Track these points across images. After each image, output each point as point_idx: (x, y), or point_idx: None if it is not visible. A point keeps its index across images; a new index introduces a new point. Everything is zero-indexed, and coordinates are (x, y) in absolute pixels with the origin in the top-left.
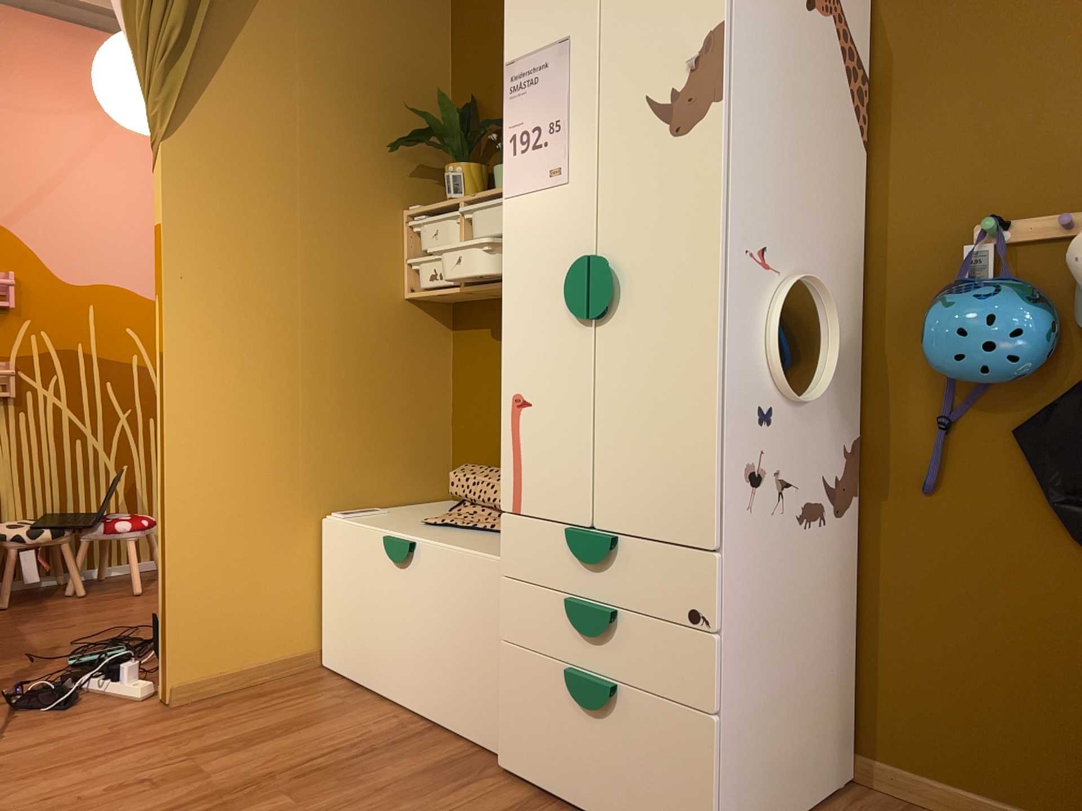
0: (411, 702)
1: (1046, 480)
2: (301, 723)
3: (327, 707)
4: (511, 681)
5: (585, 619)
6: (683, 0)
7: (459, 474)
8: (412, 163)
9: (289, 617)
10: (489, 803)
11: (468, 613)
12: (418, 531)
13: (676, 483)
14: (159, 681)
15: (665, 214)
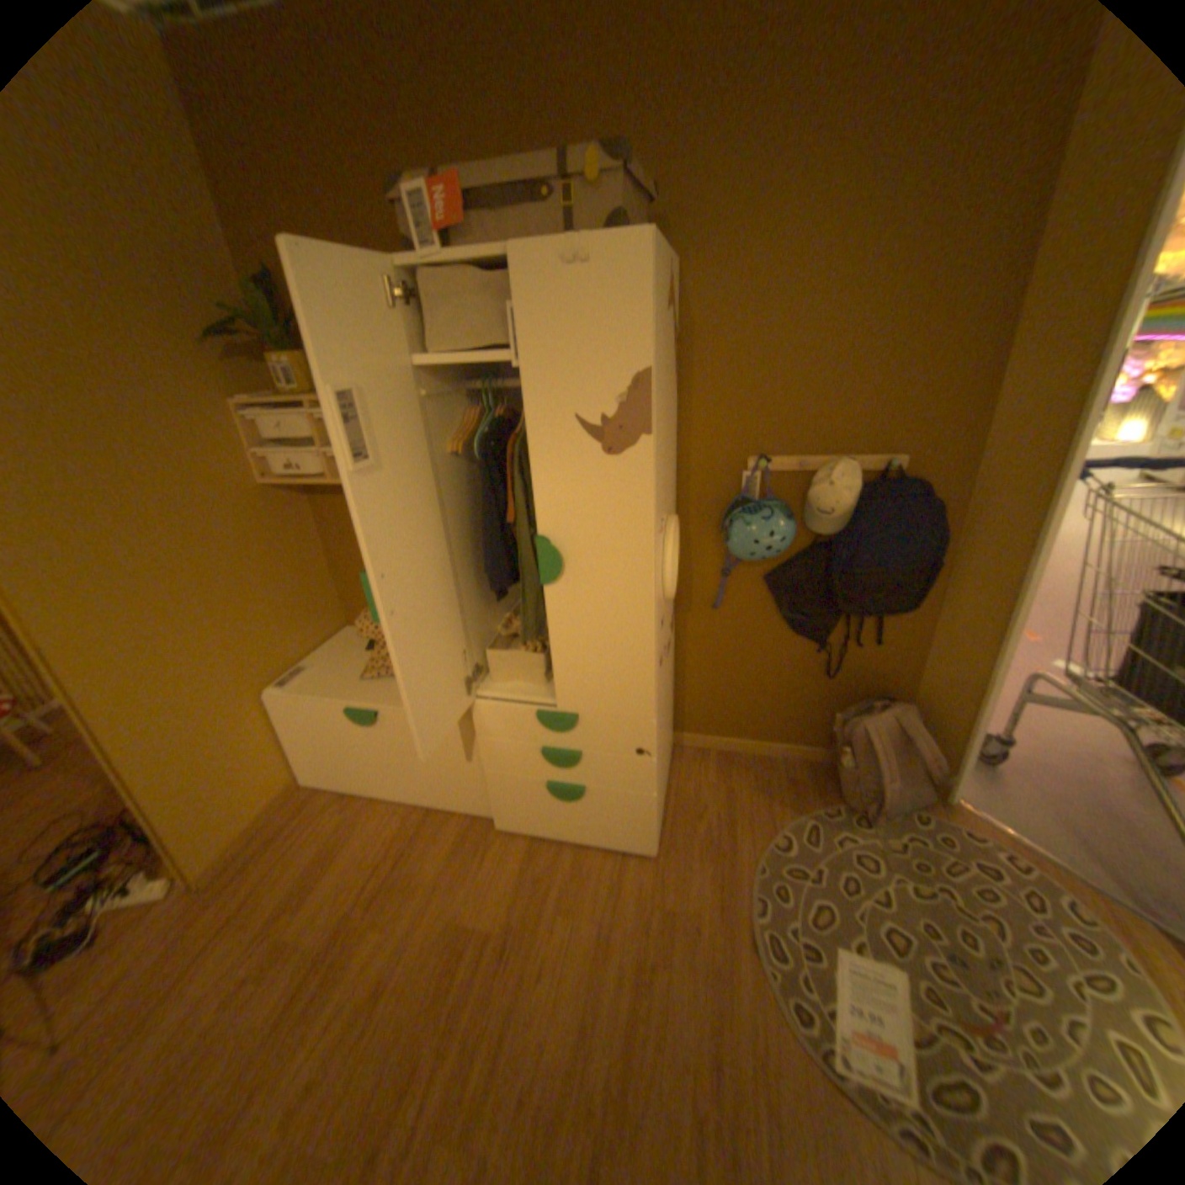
0: (401, 800)
1: (780, 605)
2: (329, 854)
3: (337, 829)
4: (498, 790)
5: (559, 761)
6: (607, 335)
7: (366, 624)
8: (216, 346)
9: (263, 775)
10: (508, 863)
11: (443, 751)
12: (367, 694)
13: (622, 686)
14: (177, 879)
15: (601, 514)
